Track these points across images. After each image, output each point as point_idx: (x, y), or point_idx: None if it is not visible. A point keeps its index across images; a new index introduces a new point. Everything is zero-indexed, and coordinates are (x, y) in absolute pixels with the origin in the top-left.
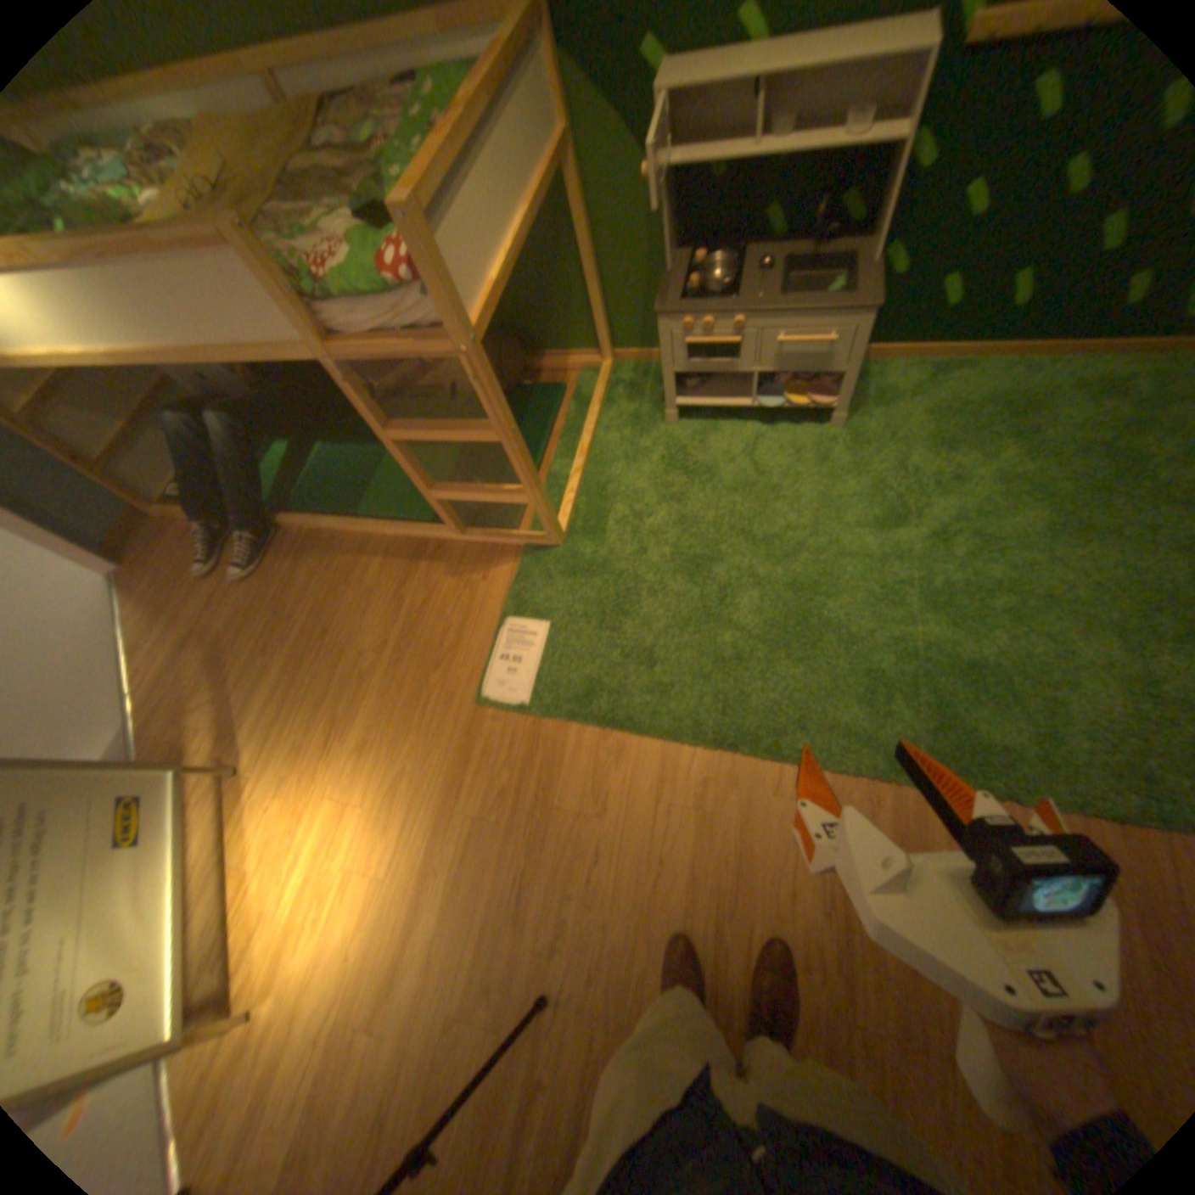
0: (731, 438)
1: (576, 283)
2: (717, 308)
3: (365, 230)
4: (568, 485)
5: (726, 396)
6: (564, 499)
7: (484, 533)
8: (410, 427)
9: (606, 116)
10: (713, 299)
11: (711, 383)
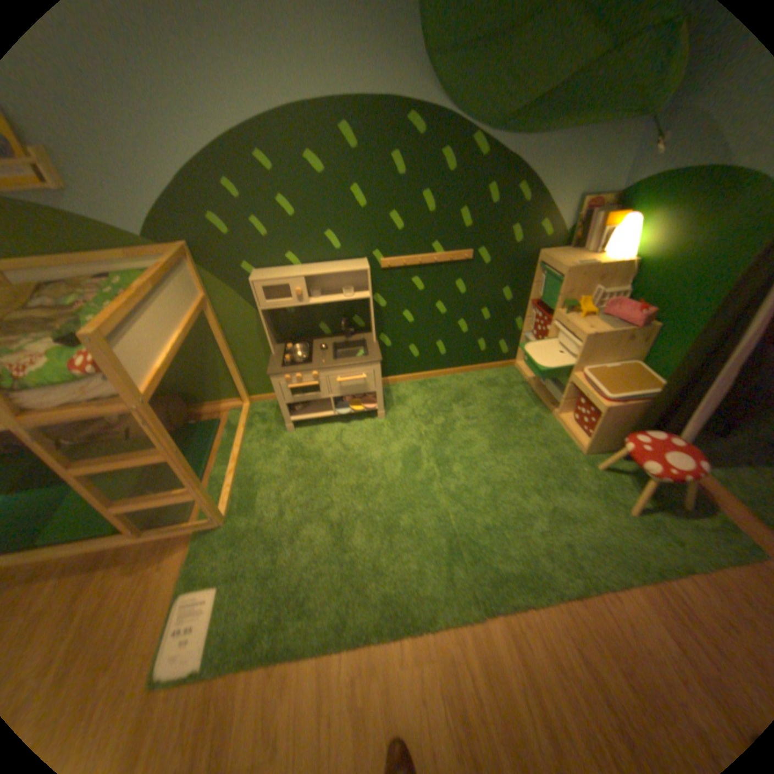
0: (326, 433)
1: (220, 364)
2: (301, 368)
3: (61, 348)
4: (224, 481)
5: (319, 411)
6: (221, 492)
7: (157, 531)
8: (91, 463)
9: (227, 290)
10: (299, 365)
11: (309, 406)
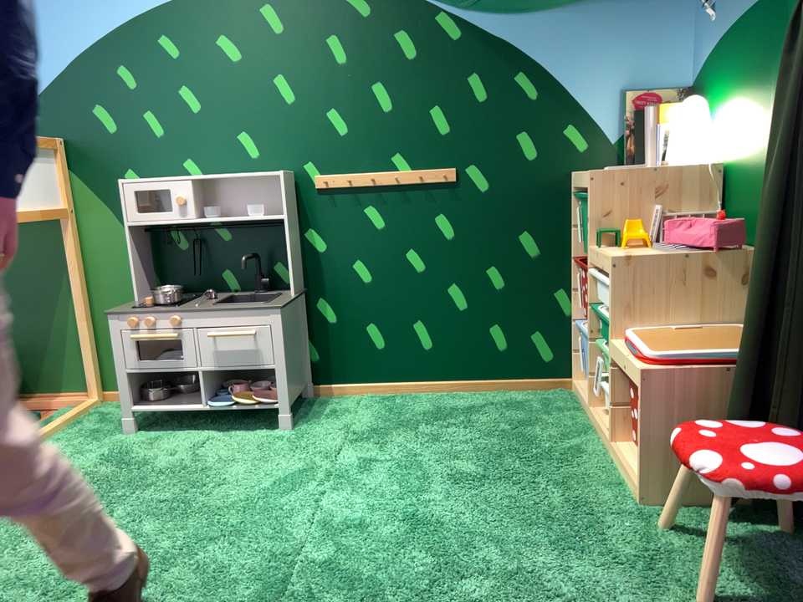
0: (183, 441)
1: (72, 325)
2: (158, 309)
3: None
4: None
5: (184, 404)
6: None
7: None
8: None
9: (101, 208)
10: (159, 308)
11: (176, 398)
